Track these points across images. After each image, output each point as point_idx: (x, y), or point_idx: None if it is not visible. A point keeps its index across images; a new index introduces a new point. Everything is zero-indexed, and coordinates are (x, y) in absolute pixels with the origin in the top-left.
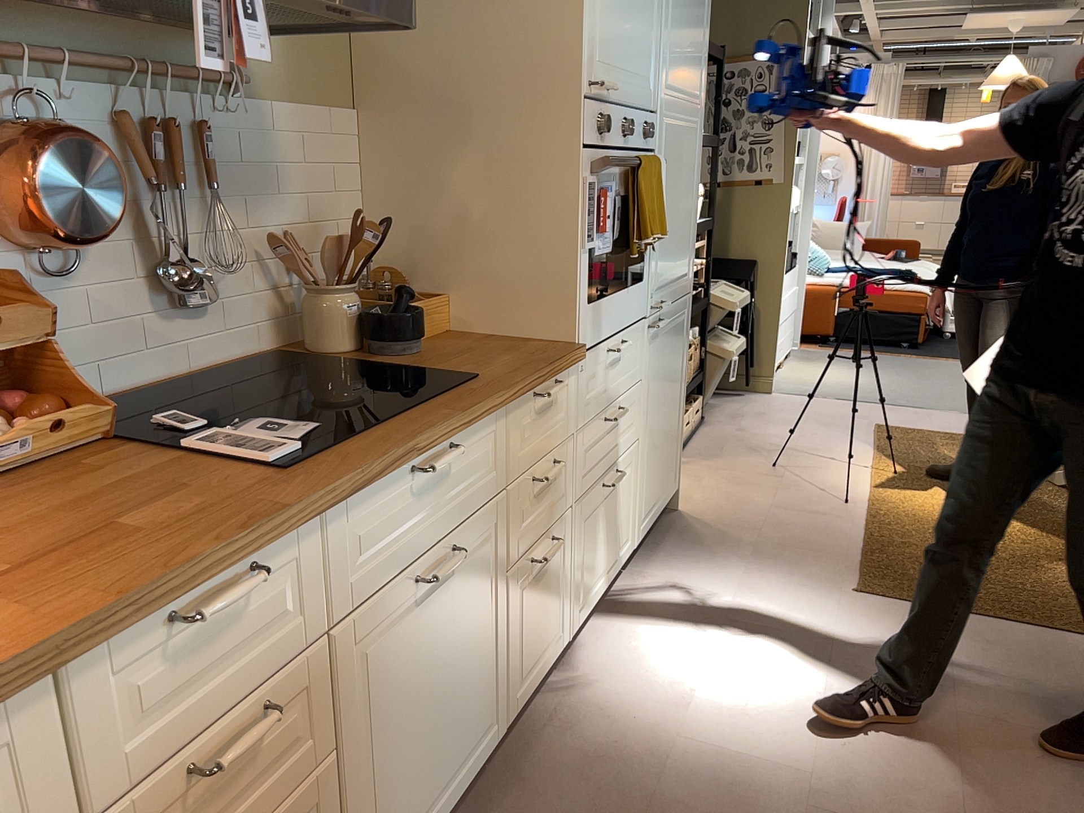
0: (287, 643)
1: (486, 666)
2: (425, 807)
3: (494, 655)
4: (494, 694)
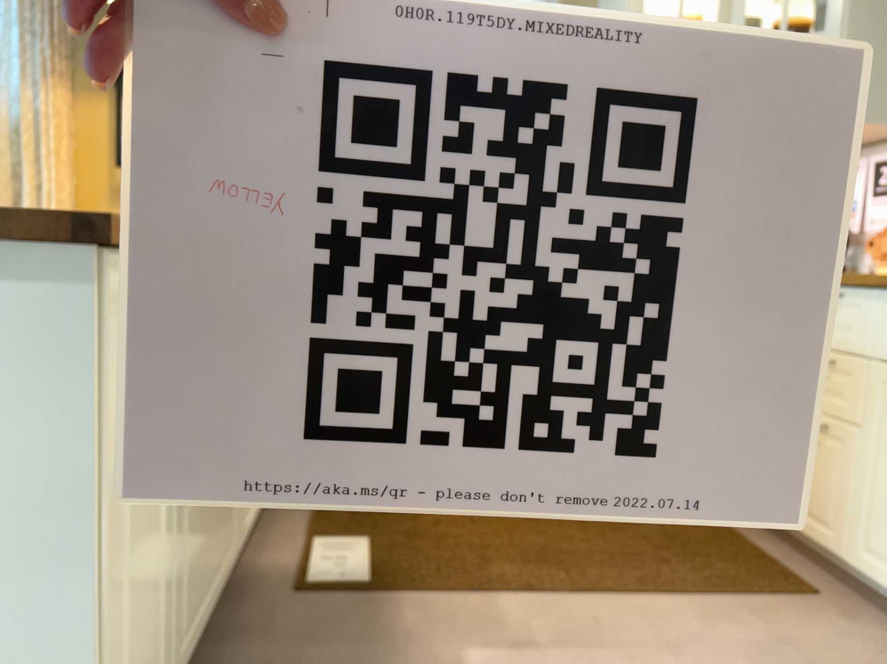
0: (851, 344)
1: None
2: None
3: None
4: None
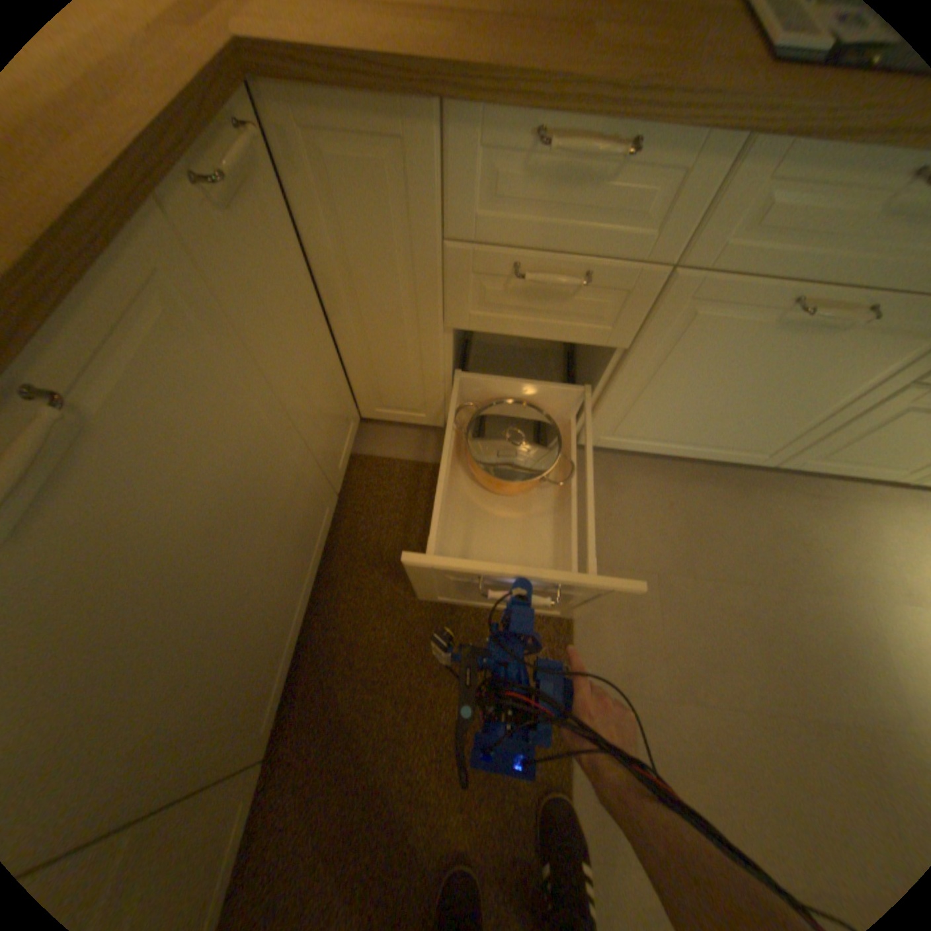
0: (630, 241)
1: (800, 421)
2: (667, 439)
3: (818, 423)
4: (787, 443)
